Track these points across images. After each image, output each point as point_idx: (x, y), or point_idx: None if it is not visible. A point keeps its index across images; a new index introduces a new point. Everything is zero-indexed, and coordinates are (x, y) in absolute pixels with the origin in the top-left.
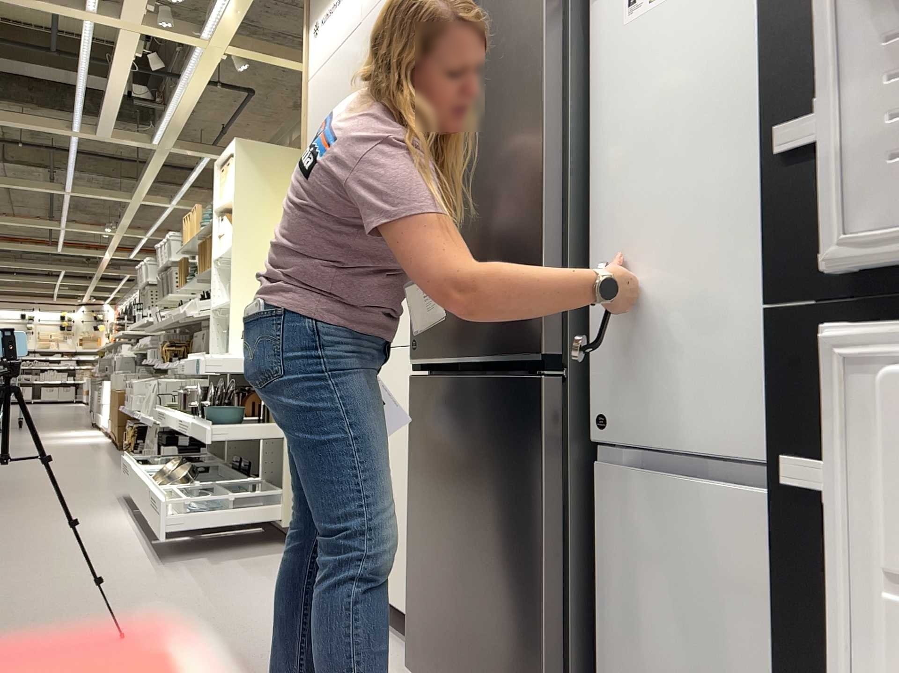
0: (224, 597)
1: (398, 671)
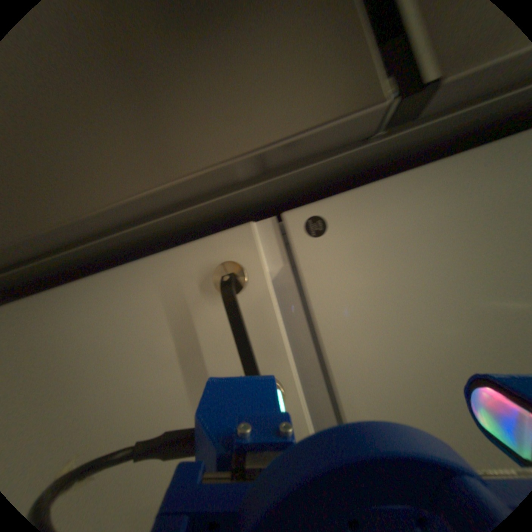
0: None
1: None
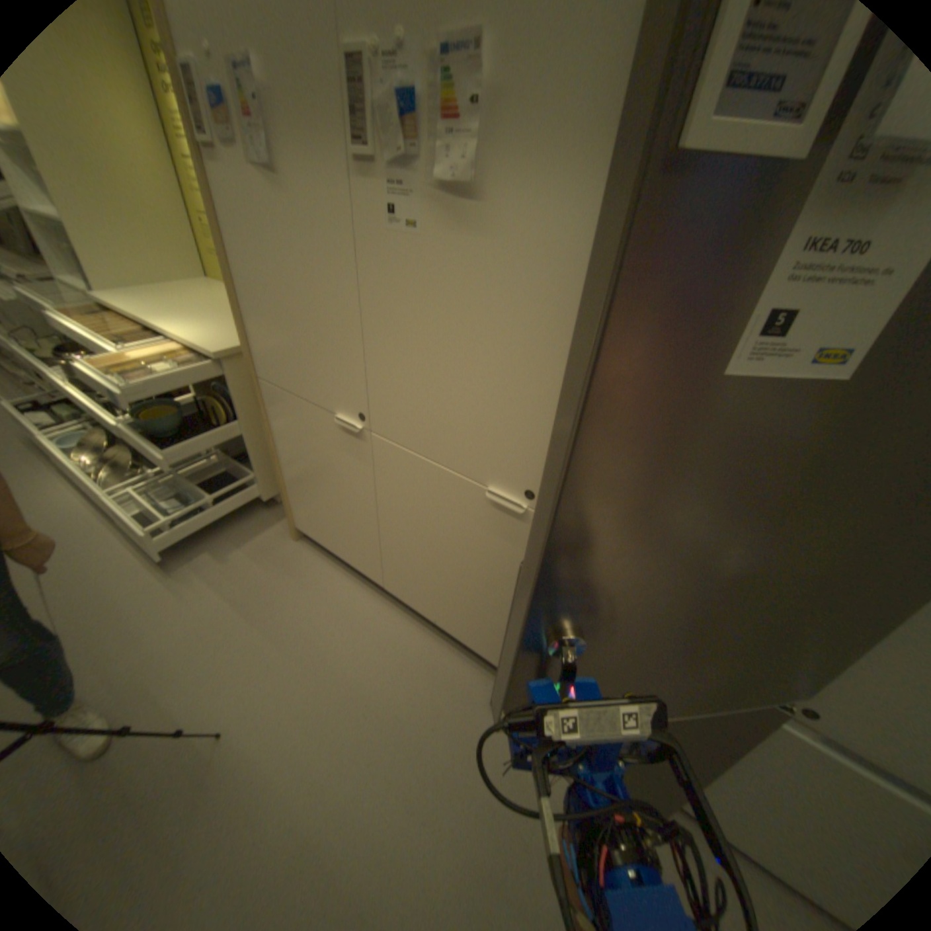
0: (266, 619)
1: (471, 690)
